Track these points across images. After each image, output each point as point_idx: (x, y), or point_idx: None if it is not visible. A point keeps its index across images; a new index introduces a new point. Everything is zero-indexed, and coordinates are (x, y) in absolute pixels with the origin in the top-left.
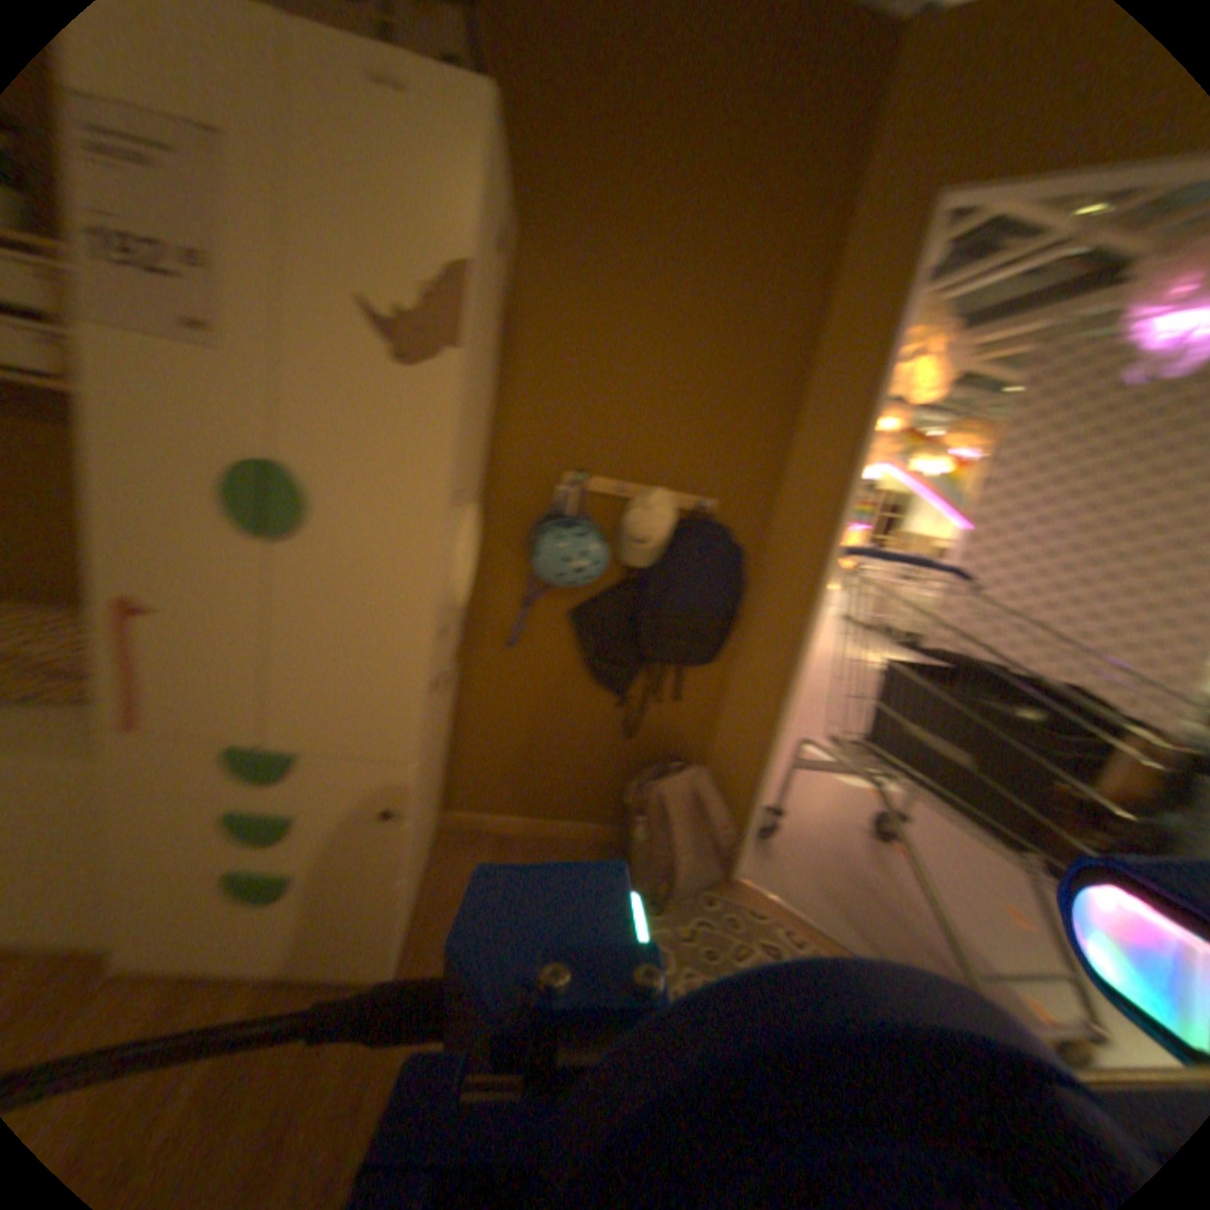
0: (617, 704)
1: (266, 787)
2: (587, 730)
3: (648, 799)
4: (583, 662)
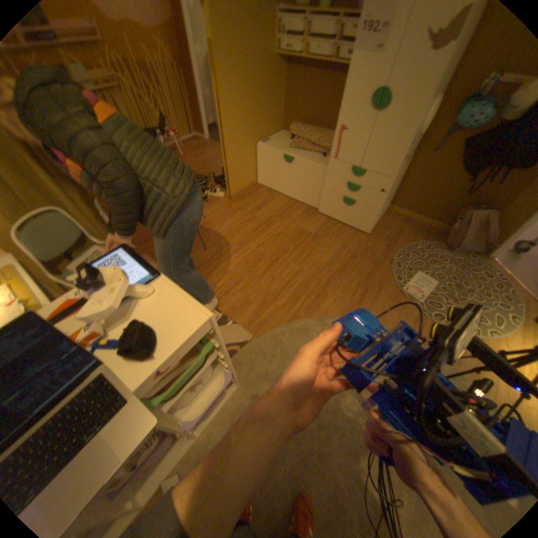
0: (471, 179)
1: (359, 176)
2: (453, 187)
3: (465, 214)
4: (463, 160)
